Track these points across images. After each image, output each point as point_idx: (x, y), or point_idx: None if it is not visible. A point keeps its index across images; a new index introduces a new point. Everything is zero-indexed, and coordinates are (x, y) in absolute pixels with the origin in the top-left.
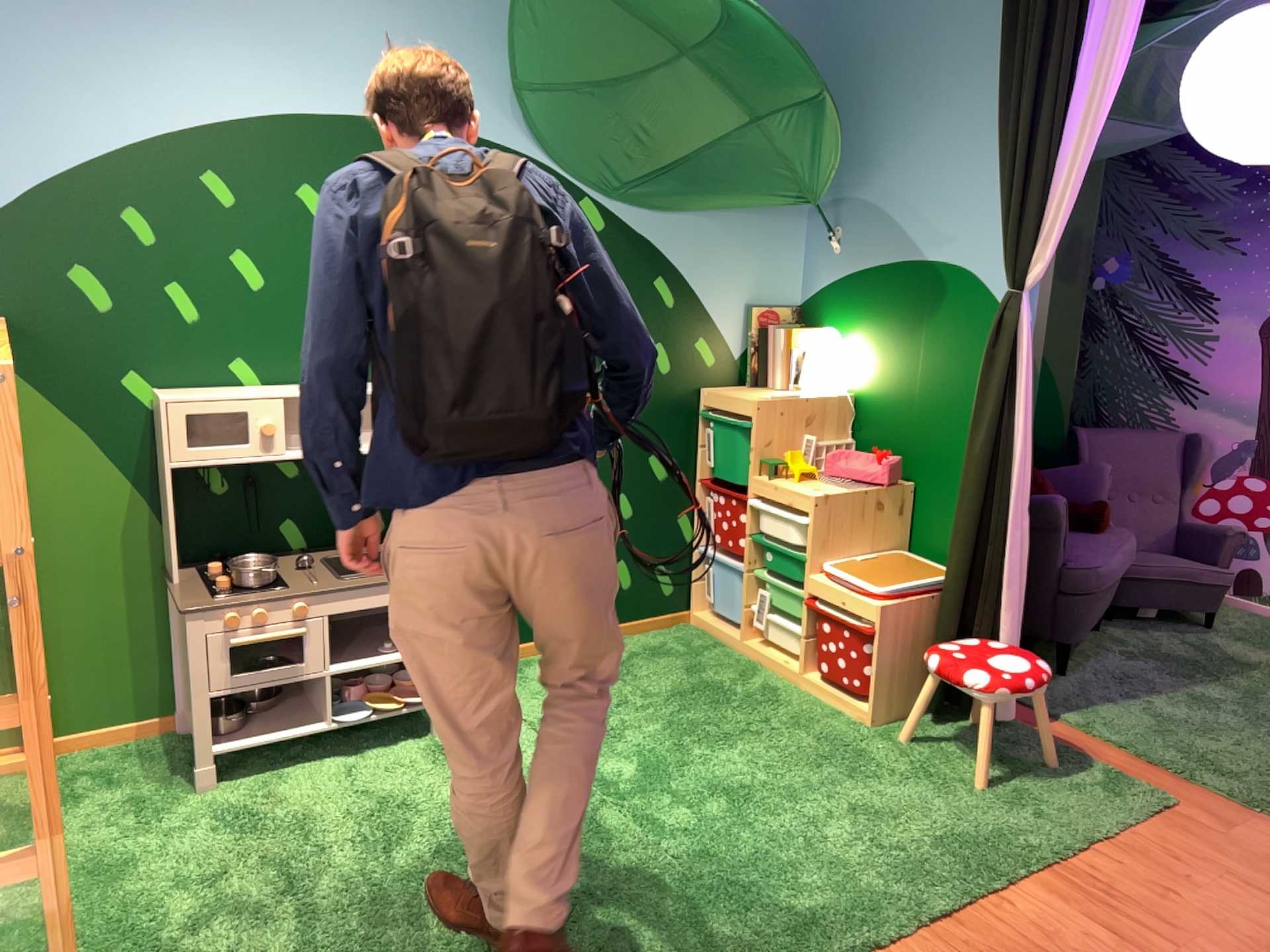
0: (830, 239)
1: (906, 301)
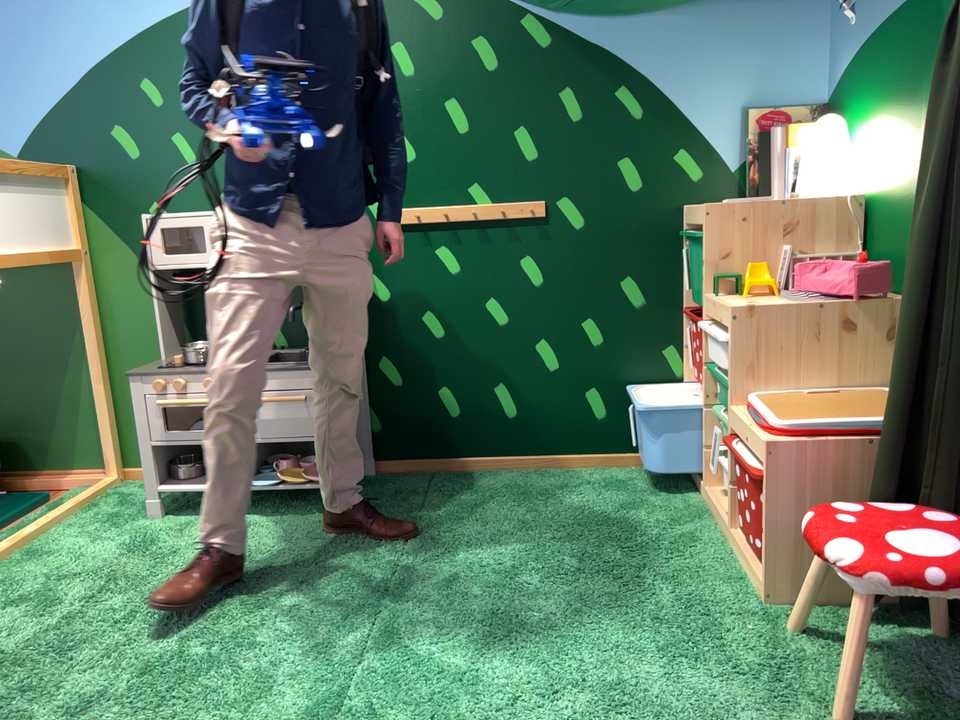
0: (849, 0)
1: (915, 43)
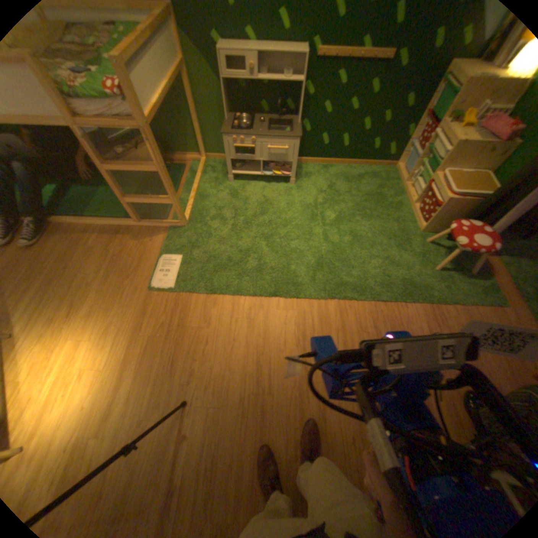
0: None
1: None
